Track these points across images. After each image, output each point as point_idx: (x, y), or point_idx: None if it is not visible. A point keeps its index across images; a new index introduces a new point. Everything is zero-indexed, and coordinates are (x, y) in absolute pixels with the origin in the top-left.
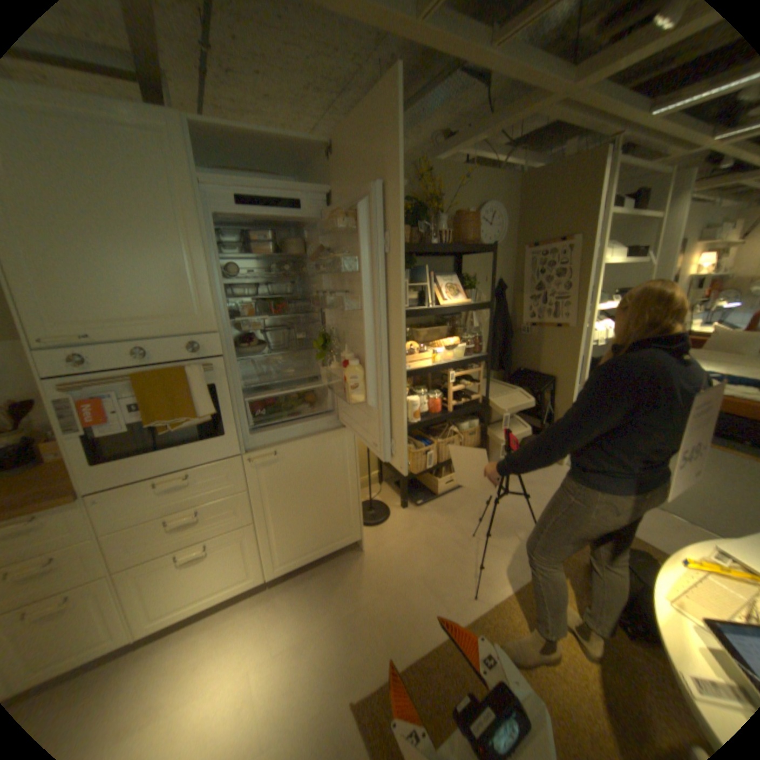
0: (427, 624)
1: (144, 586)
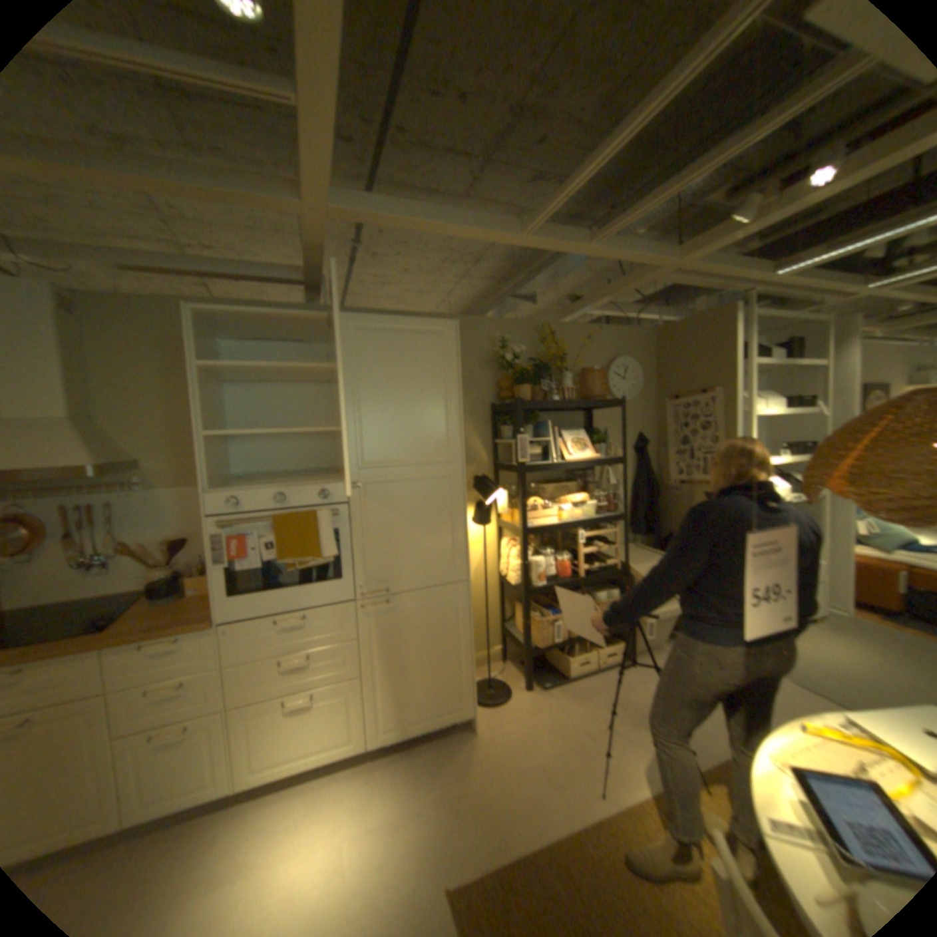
0: (543, 820)
1: (253, 731)
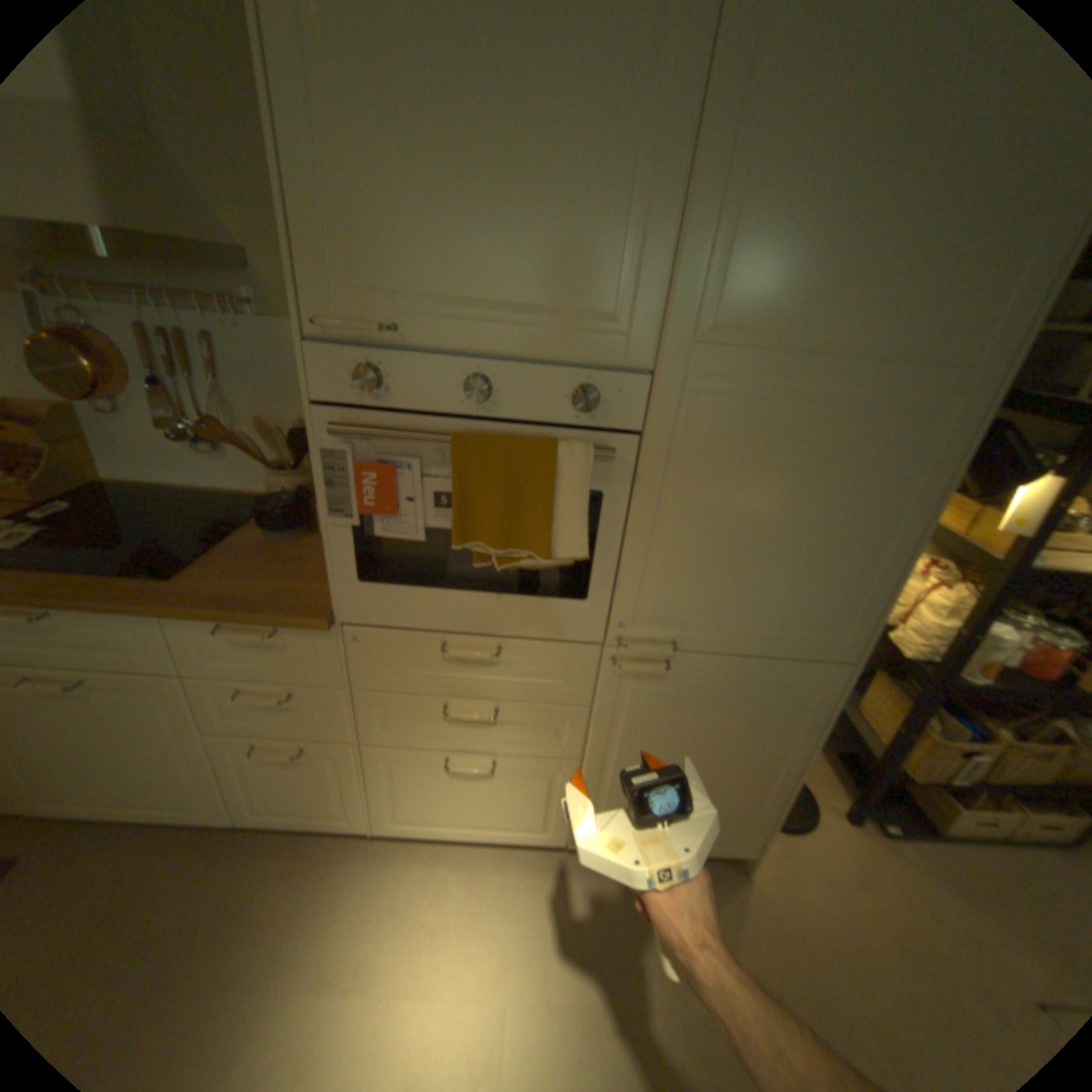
0: None
1: (399, 780)
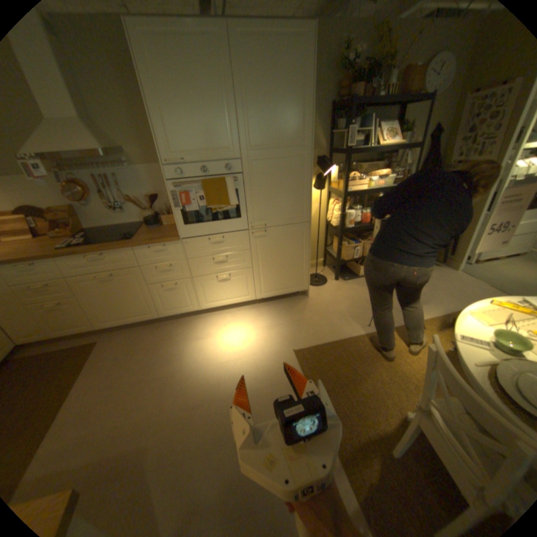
0: (338, 331)
1: (204, 286)
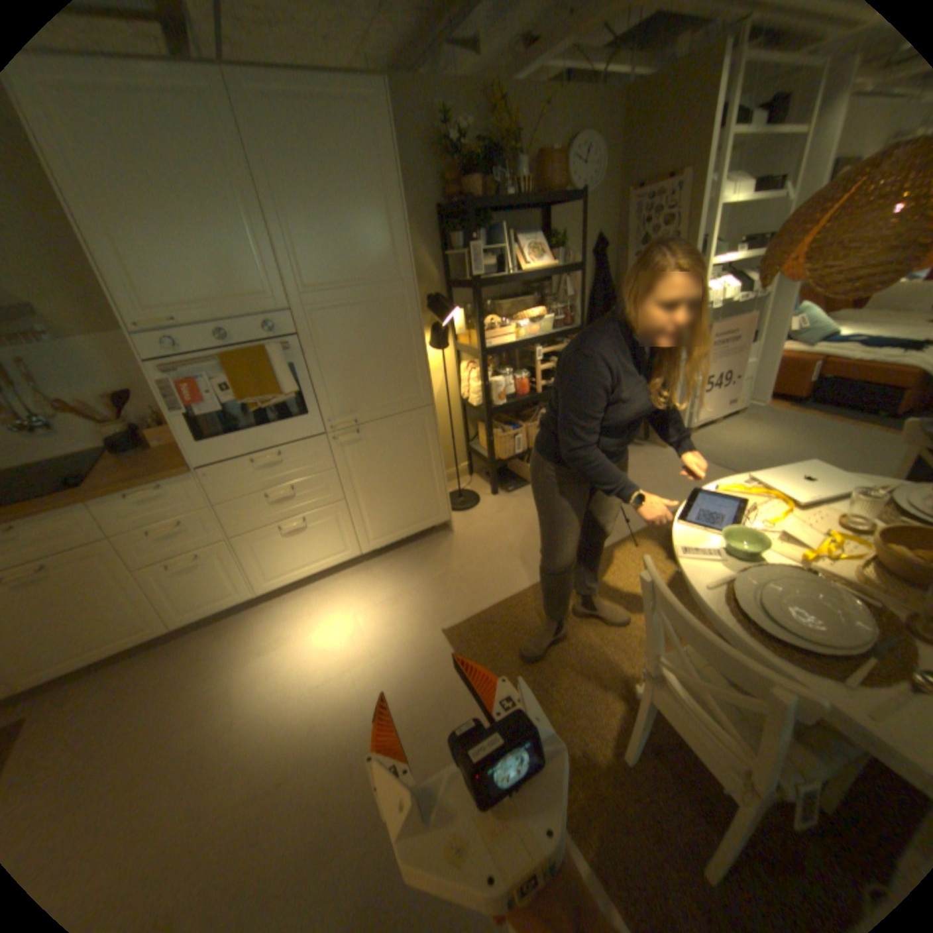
0: (510, 579)
1: (257, 551)
